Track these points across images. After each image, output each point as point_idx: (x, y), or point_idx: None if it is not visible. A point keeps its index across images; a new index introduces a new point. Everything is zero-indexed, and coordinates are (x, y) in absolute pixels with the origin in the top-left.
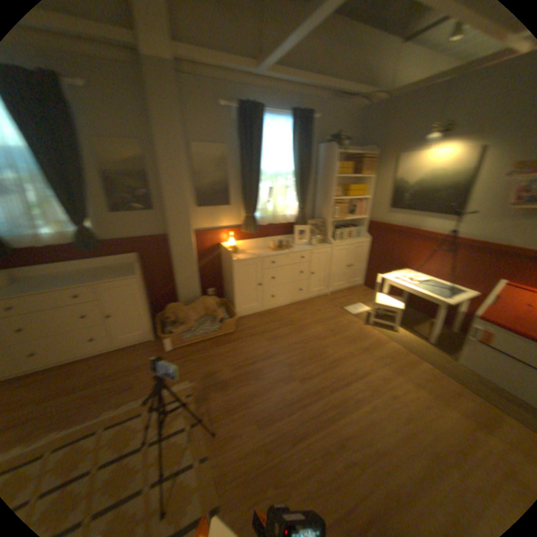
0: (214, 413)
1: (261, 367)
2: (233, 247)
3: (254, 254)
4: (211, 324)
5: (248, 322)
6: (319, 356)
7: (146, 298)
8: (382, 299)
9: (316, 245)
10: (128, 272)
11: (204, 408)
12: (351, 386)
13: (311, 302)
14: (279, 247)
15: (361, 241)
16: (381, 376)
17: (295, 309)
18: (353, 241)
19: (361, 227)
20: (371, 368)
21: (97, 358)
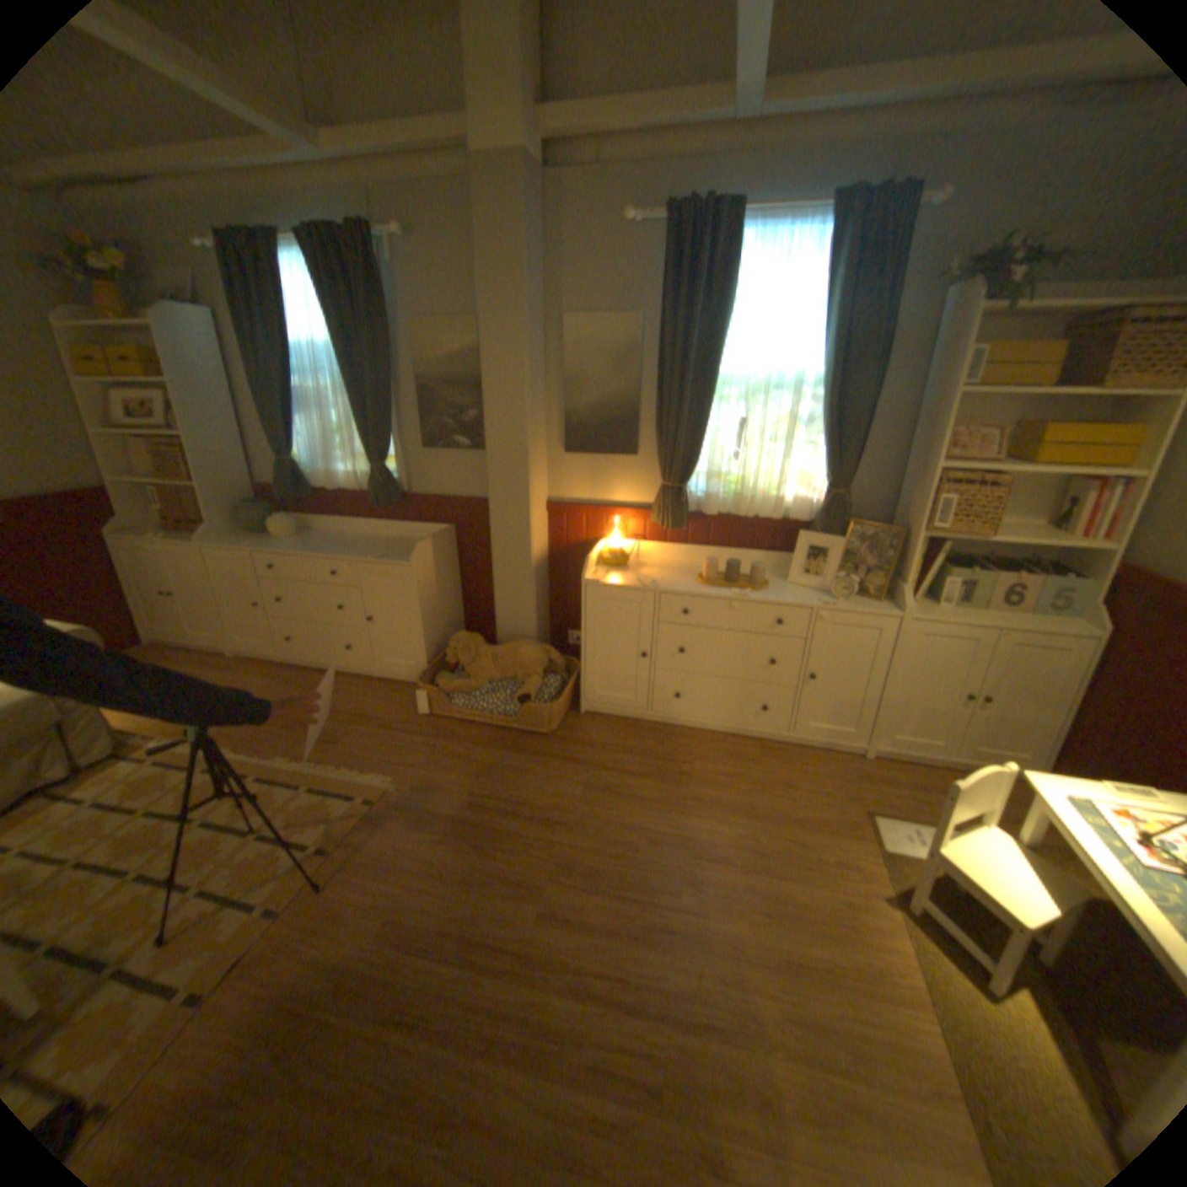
0: (360, 858)
1: (512, 832)
2: (612, 553)
3: (646, 580)
4: (507, 699)
5: (597, 730)
6: (650, 892)
7: (425, 609)
8: (986, 856)
9: (846, 599)
10: (411, 555)
11: (361, 839)
12: (636, 1024)
13: (794, 756)
14: (726, 577)
15: (1058, 628)
16: (752, 1074)
17: (729, 754)
18: (1023, 620)
19: (1088, 579)
20: (749, 1029)
21: (349, 681)
